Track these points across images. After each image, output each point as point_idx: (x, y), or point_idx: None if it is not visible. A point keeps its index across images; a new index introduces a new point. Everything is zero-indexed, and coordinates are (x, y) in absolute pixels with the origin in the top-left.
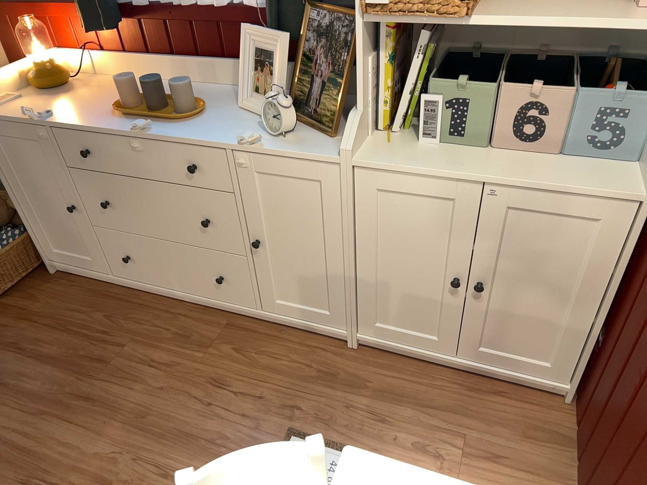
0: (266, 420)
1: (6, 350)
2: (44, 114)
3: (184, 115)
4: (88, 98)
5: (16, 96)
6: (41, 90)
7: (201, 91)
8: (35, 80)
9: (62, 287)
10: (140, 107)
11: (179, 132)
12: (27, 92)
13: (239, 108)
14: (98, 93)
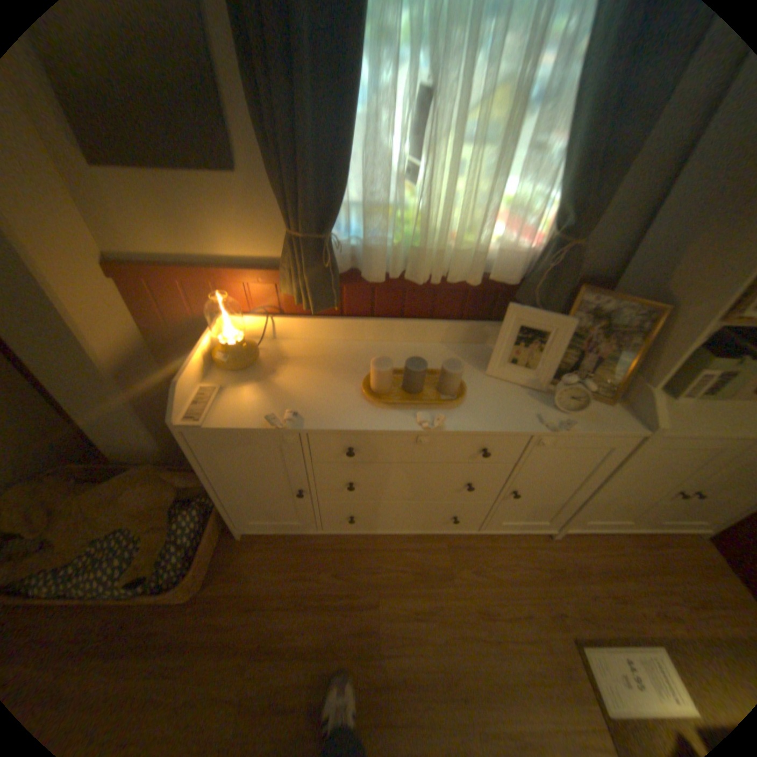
0: (550, 640)
1: (254, 662)
2: (295, 420)
3: (461, 400)
4: (309, 379)
5: (215, 388)
6: (235, 373)
7: (422, 356)
8: (230, 364)
9: (260, 554)
10: (393, 390)
11: (473, 422)
12: (207, 374)
13: (487, 377)
14: (310, 370)
